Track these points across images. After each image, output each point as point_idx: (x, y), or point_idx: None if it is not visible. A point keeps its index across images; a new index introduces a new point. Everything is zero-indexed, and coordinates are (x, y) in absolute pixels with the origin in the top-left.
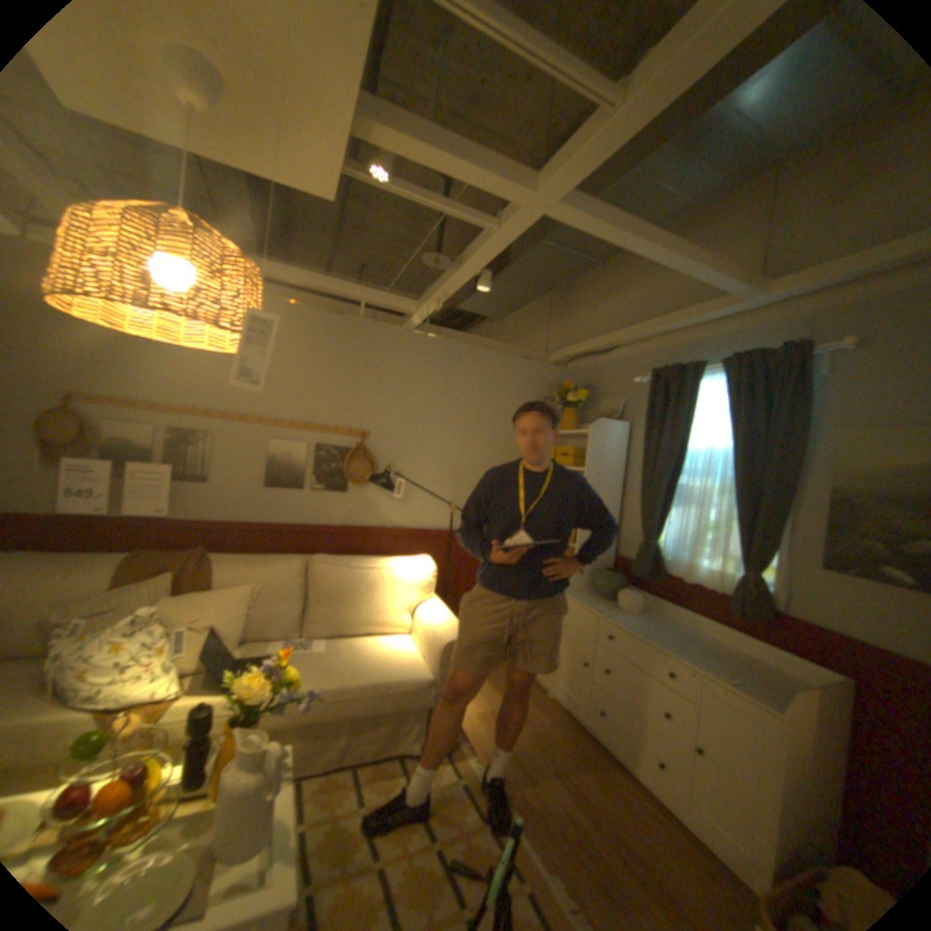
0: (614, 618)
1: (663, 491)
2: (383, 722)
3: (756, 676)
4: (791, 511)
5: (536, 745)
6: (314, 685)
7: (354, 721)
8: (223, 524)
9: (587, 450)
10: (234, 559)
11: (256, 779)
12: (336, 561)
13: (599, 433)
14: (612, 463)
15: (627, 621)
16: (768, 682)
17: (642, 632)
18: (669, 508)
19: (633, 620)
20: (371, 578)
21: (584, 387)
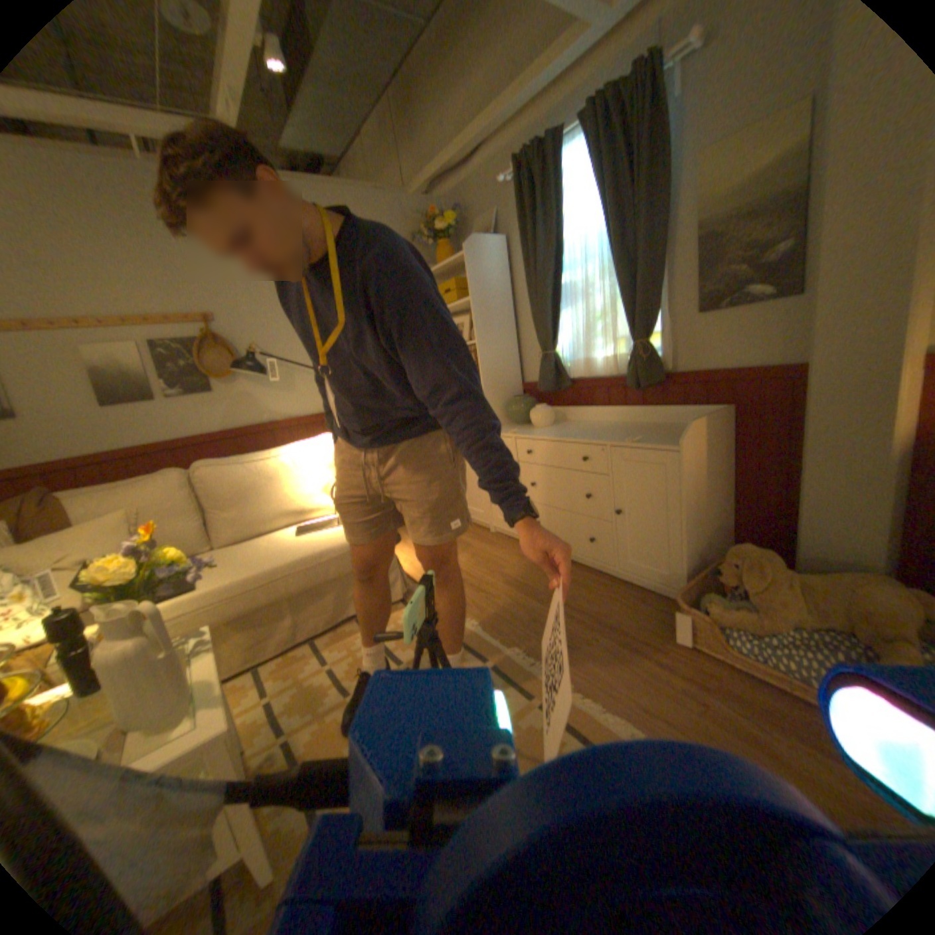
0: (529, 433)
1: (551, 292)
2: (325, 589)
3: (656, 432)
4: (666, 264)
5: (484, 567)
6: (232, 575)
7: (291, 595)
8: (66, 458)
9: (470, 278)
10: (92, 487)
11: (137, 639)
12: (223, 459)
13: (476, 251)
14: (498, 284)
15: (541, 432)
16: (666, 432)
17: (555, 434)
18: (560, 310)
19: (547, 430)
20: (270, 465)
21: (452, 209)
